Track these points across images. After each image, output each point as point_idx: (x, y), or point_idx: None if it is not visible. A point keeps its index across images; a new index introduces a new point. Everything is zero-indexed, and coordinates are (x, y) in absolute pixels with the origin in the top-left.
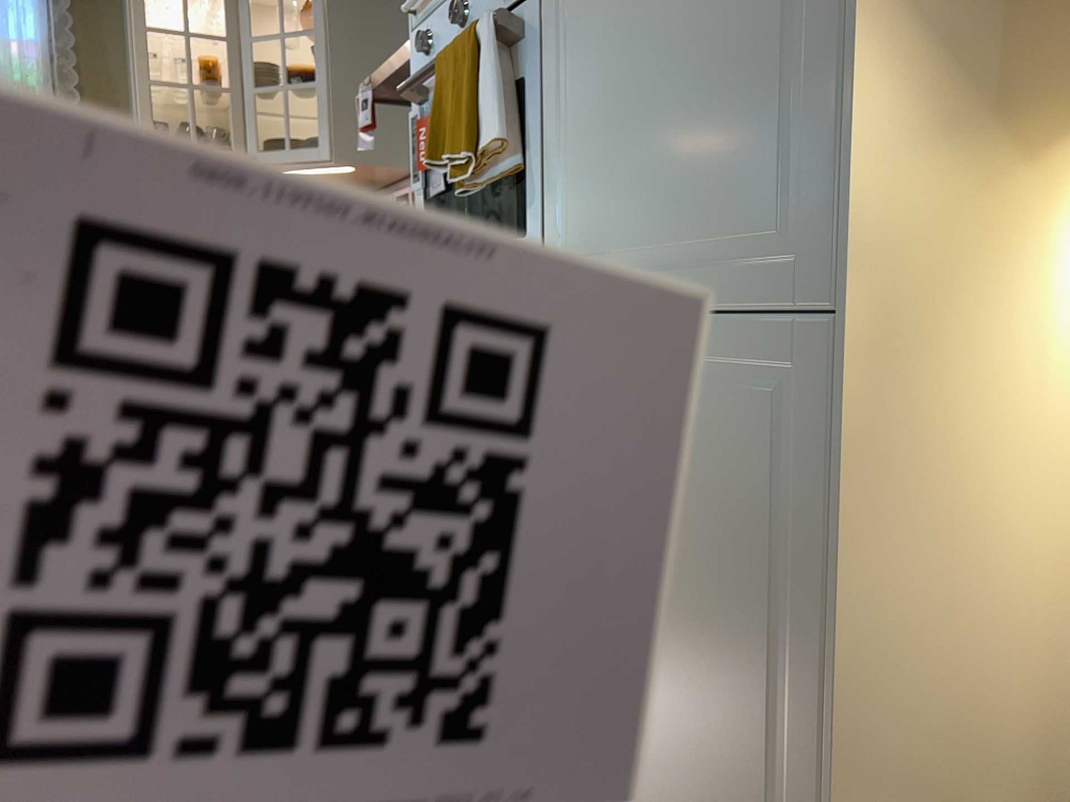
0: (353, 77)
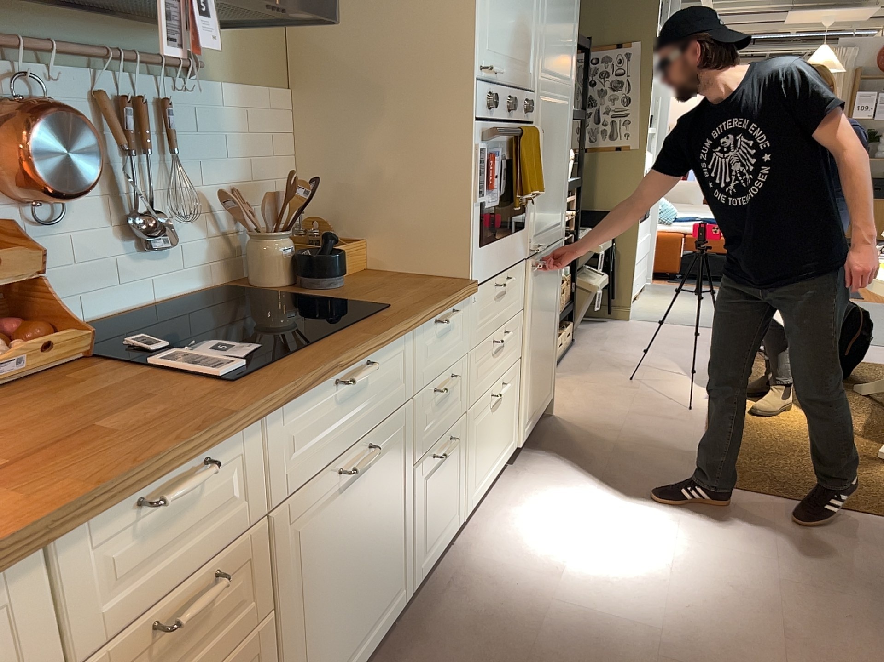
0: None
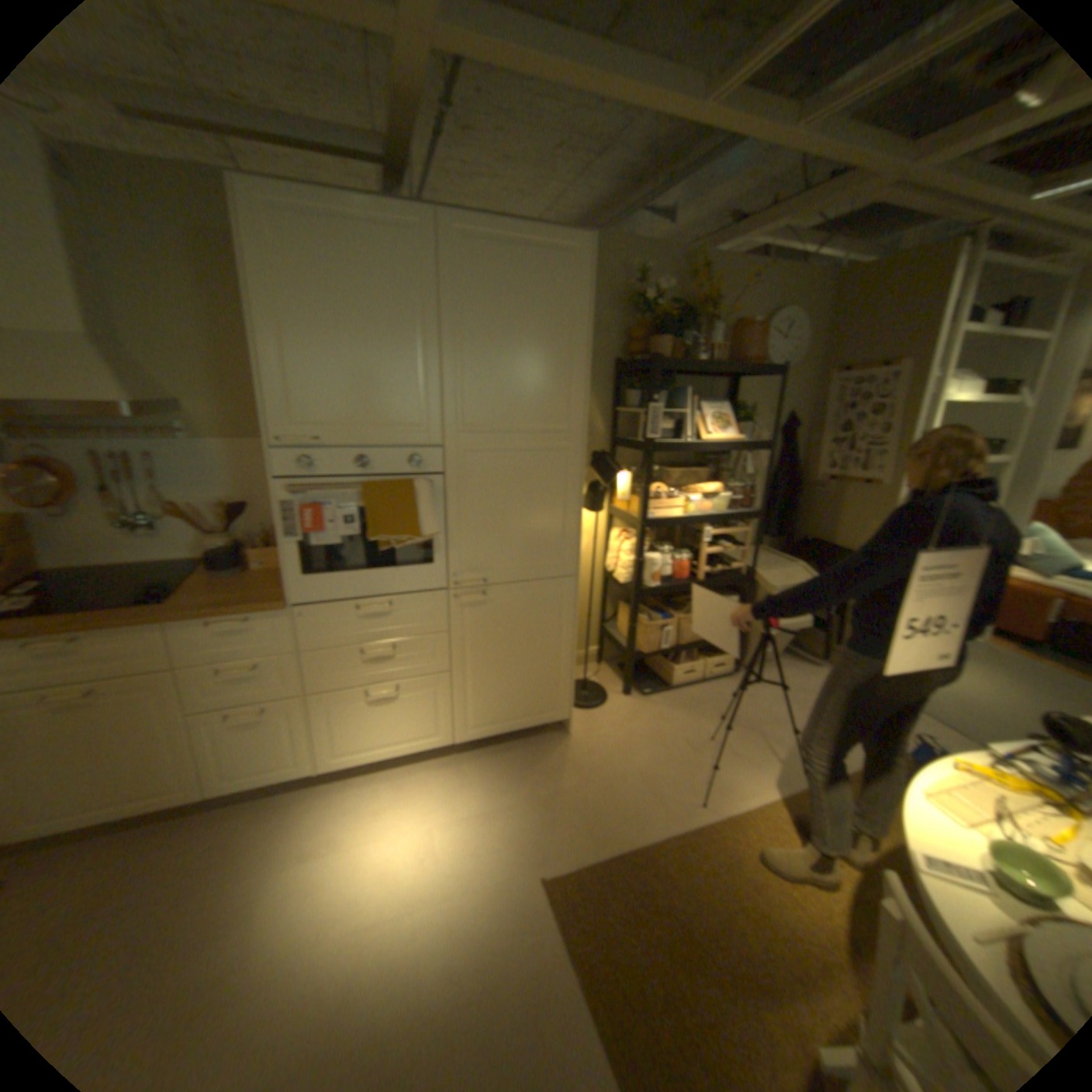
0: None
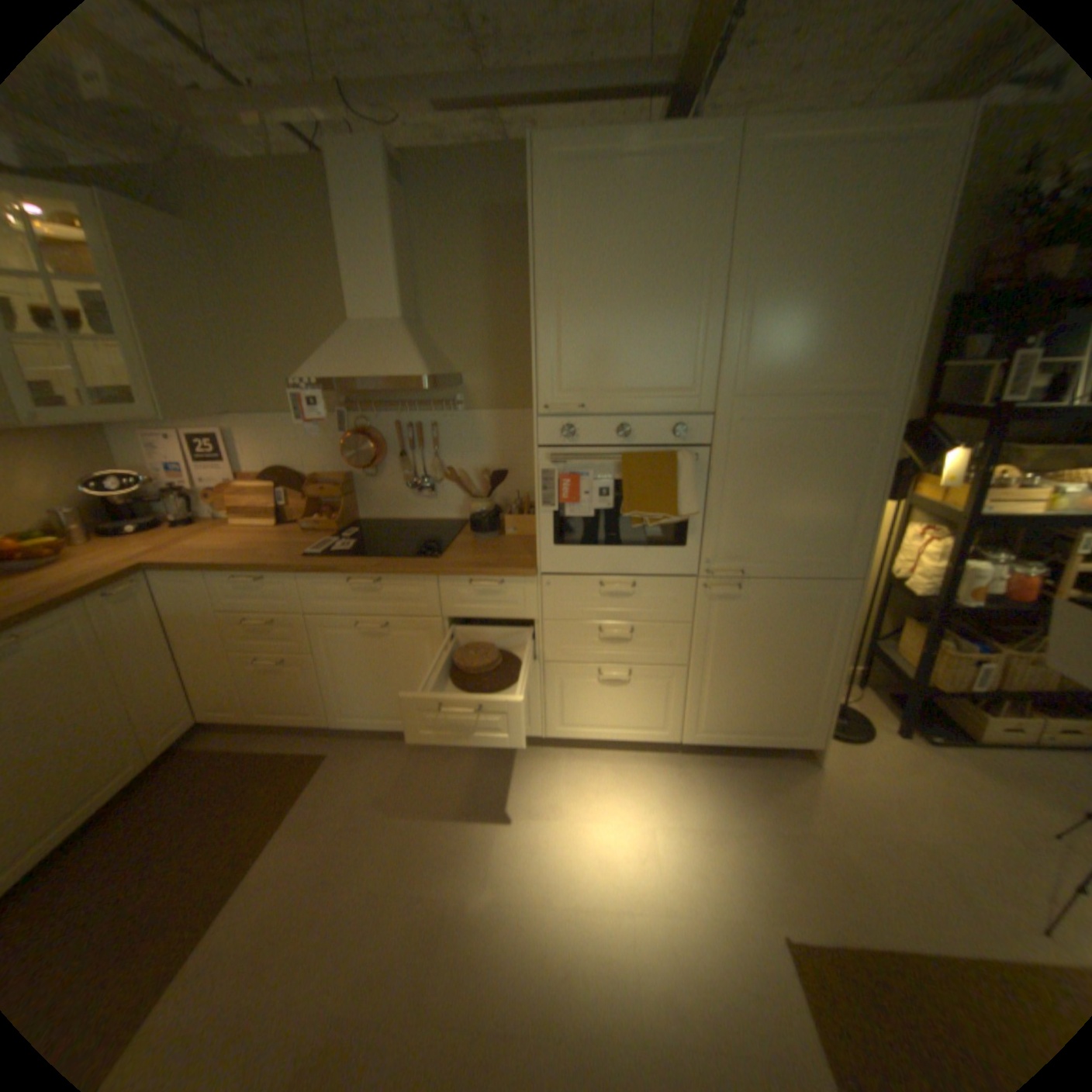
0: (156, 333)
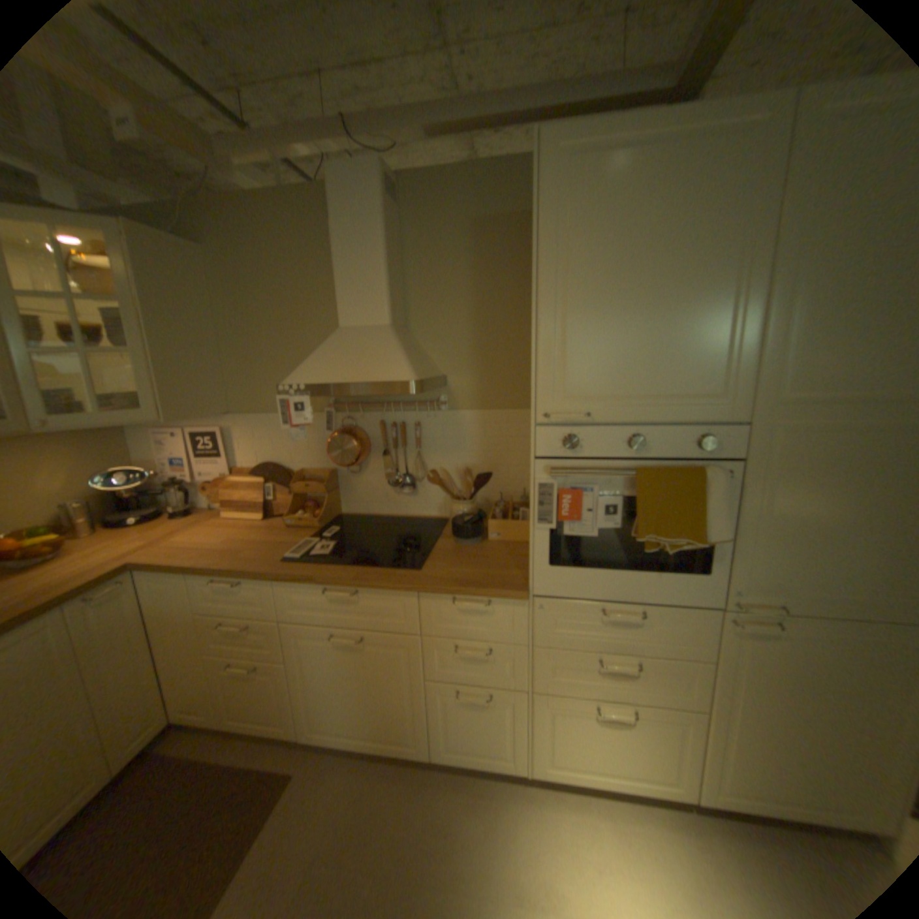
0: (166, 343)
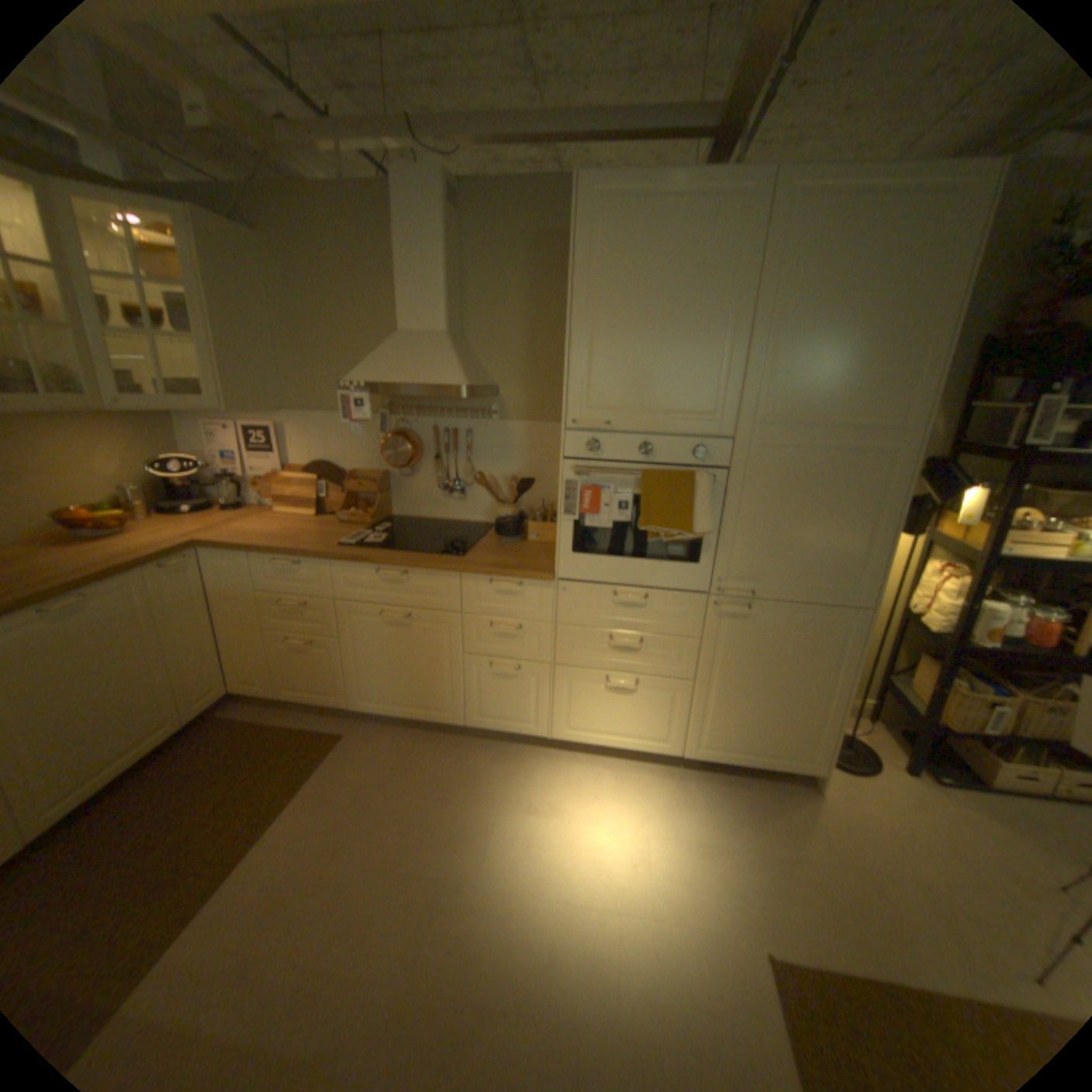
0: (226, 334)
